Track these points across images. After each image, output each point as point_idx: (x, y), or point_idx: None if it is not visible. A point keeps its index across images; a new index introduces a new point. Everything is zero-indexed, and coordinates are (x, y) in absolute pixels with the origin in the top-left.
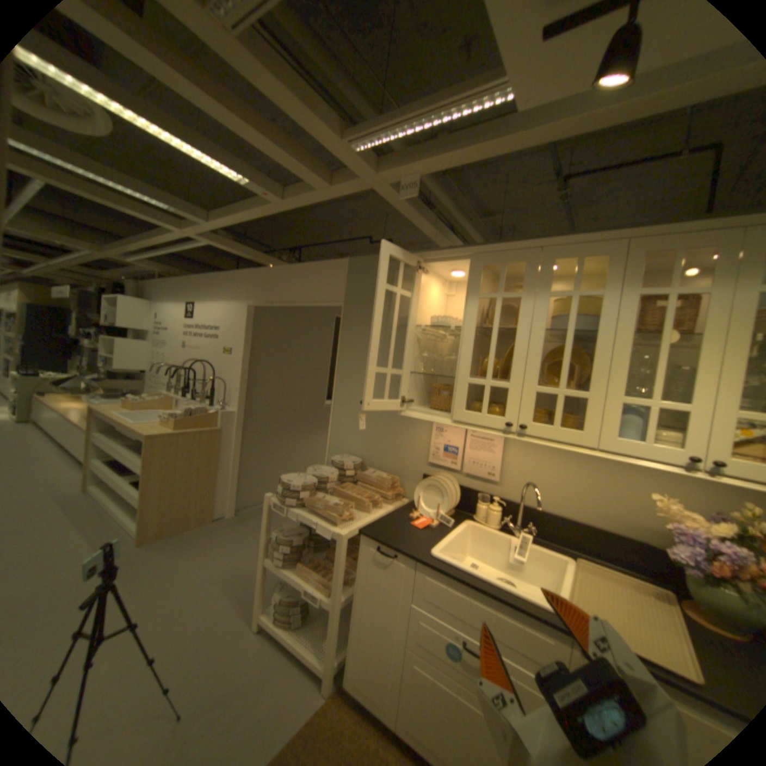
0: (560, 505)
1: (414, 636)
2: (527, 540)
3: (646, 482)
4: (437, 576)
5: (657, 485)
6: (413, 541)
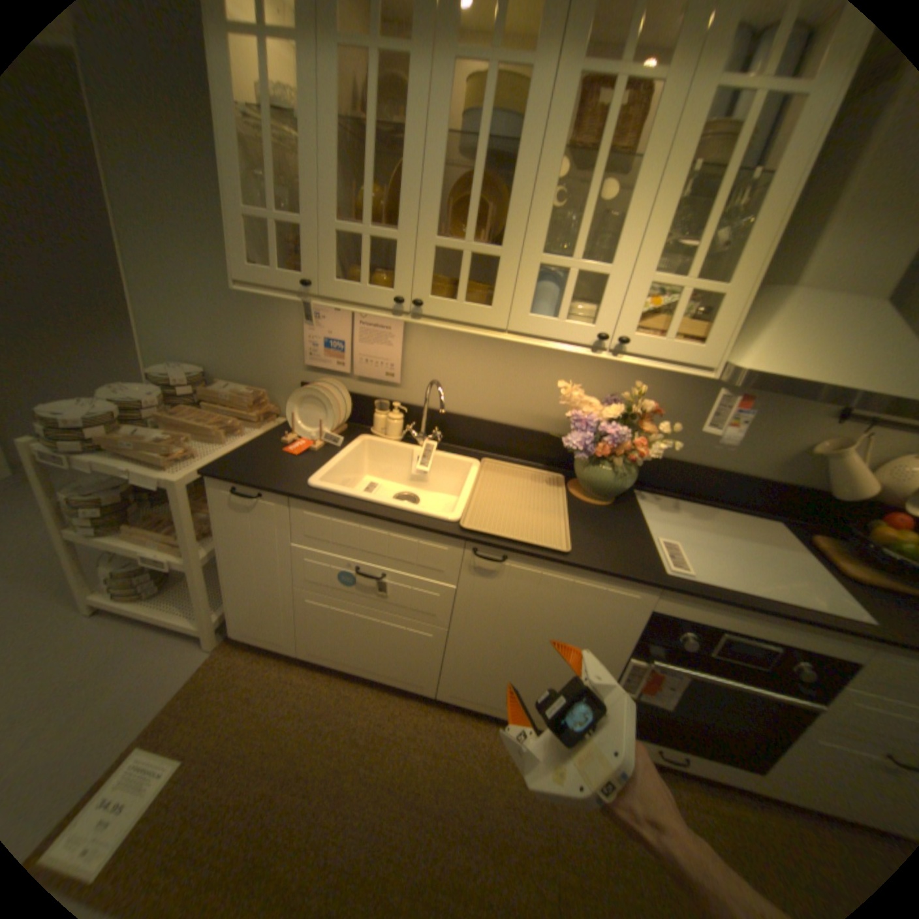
0: (468, 404)
1: (300, 573)
2: (431, 447)
3: (554, 369)
4: (318, 509)
5: (564, 372)
6: (285, 472)
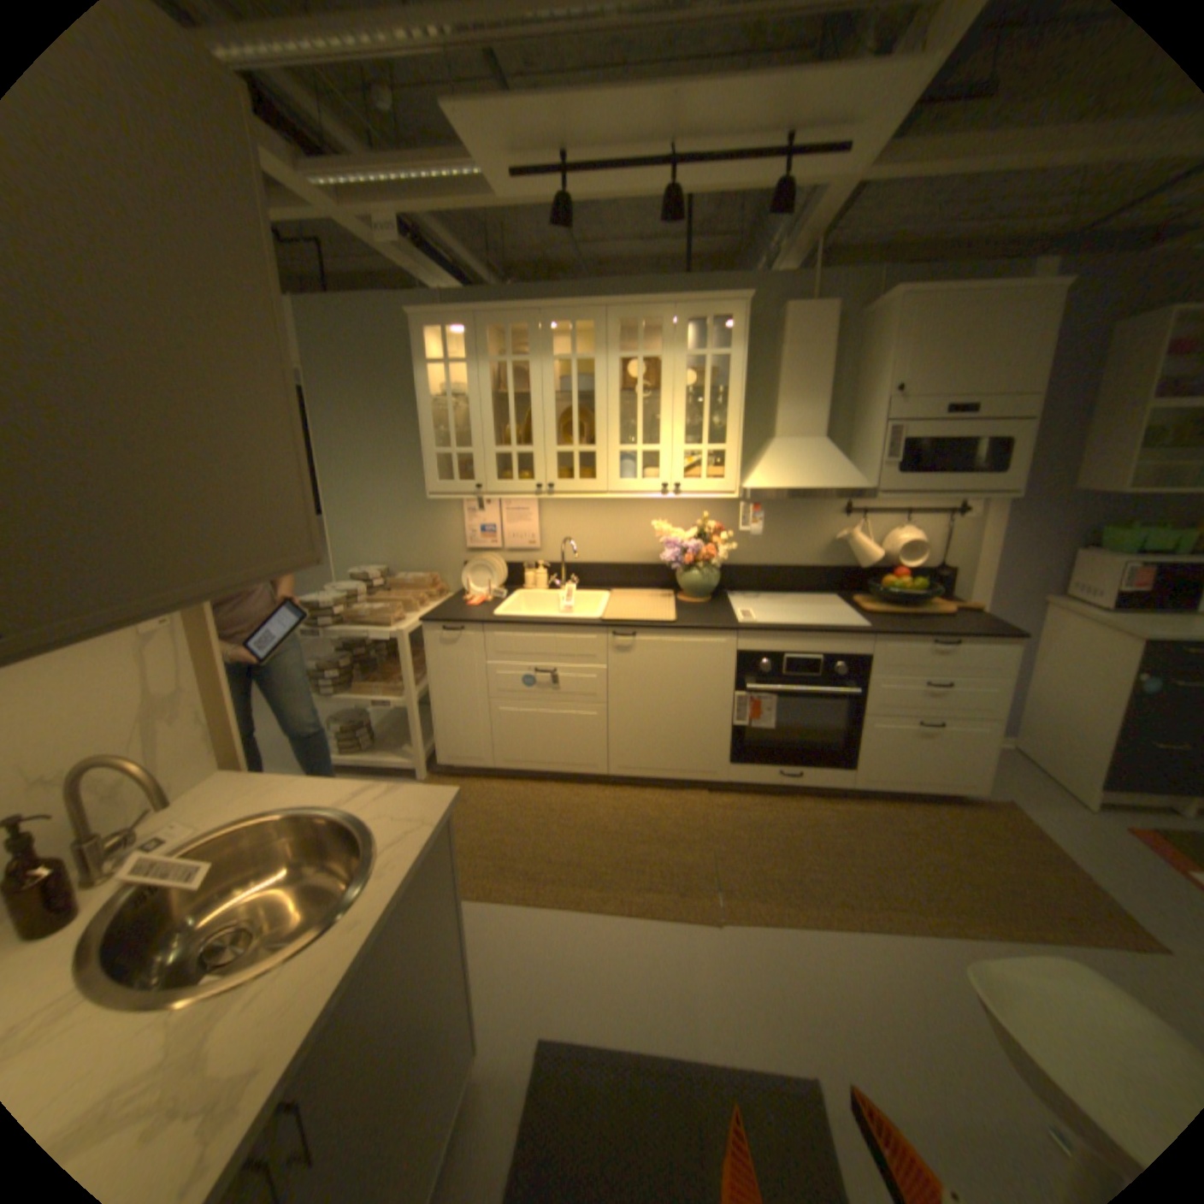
0: (593, 554)
1: (495, 686)
2: (572, 589)
3: (650, 517)
4: (504, 629)
5: (657, 517)
6: (475, 613)
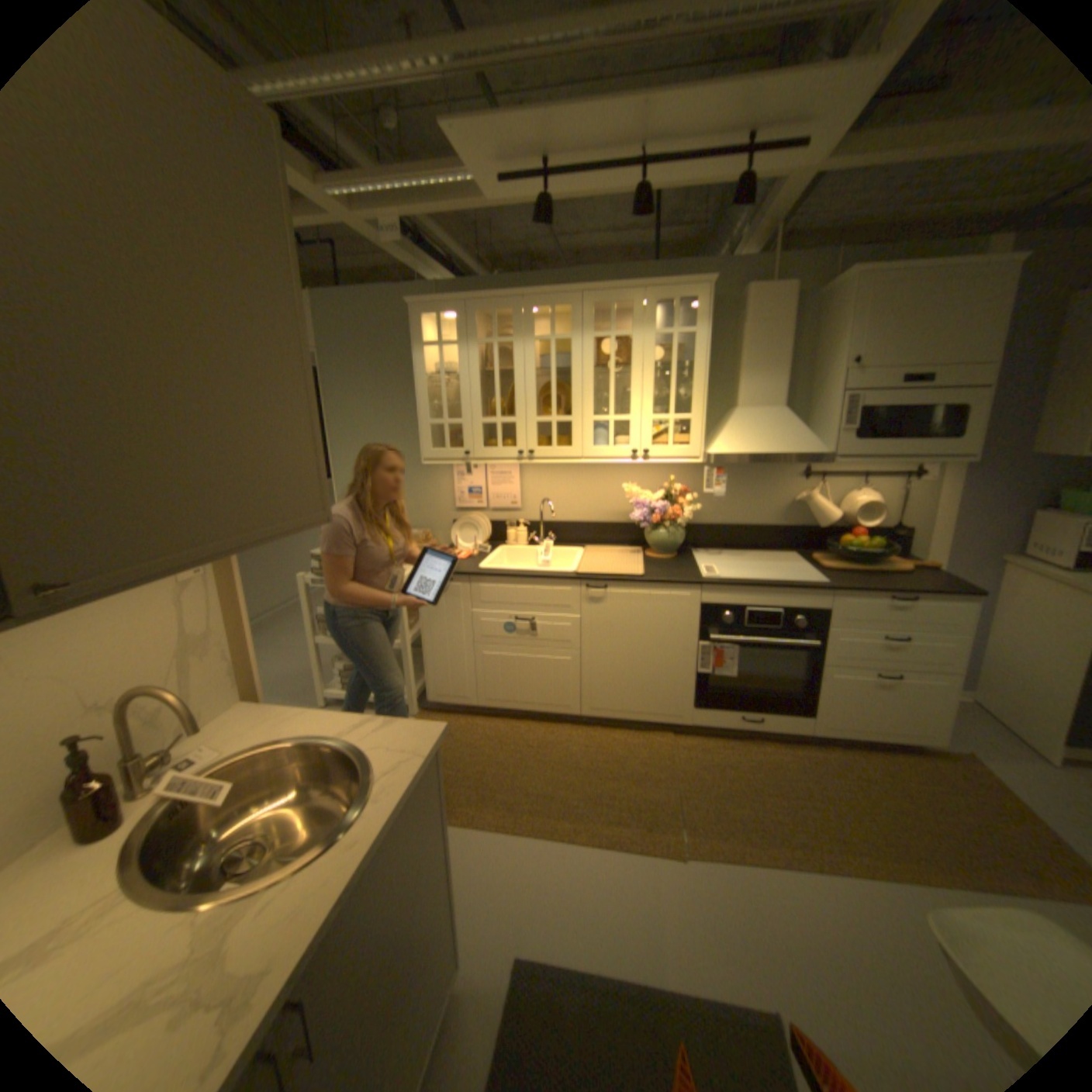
0: (569, 514)
1: (479, 631)
2: (549, 545)
3: (621, 480)
4: (488, 581)
5: (627, 480)
6: (463, 566)
